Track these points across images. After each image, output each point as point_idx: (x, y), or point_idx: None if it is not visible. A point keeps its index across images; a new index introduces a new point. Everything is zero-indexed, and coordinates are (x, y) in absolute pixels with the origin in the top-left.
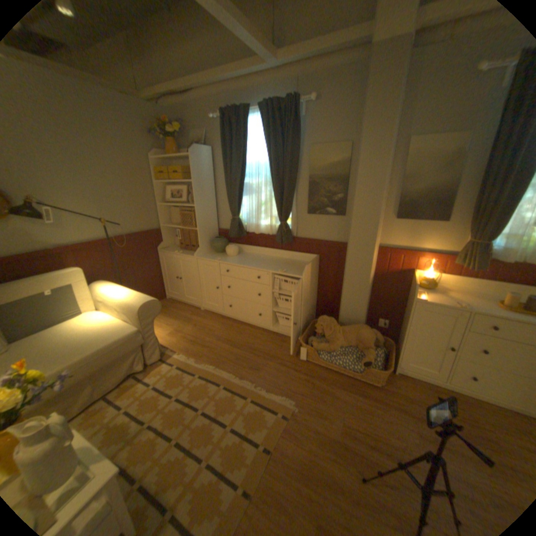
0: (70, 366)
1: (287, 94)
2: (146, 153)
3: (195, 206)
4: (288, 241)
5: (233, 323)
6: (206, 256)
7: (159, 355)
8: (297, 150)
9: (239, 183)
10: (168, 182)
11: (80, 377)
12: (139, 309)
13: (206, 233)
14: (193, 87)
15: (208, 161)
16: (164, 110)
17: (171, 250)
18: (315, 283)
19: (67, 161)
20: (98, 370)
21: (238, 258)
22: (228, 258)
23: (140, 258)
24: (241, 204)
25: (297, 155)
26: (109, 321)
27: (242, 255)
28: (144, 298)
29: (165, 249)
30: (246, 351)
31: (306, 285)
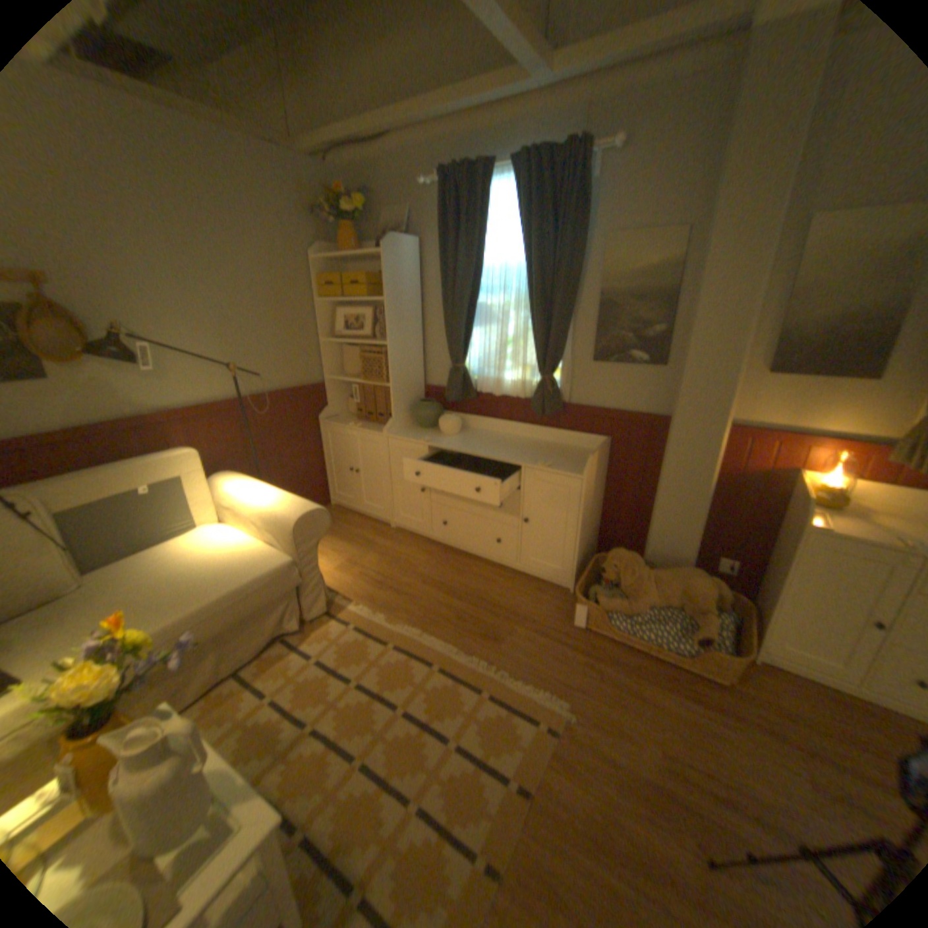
0: (184, 619)
1: (567, 136)
2: (305, 248)
3: (388, 344)
4: (556, 410)
5: (448, 553)
6: (404, 433)
7: (326, 604)
8: (581, 242)
9: (468, 303)
10: (339, 302)
11: (199, 638)
12: (295, 524)
13: (405, 393)
14: (390, 129)
15: (413, 263)
16: (336, 173)
17: (342, 421)
18: (601, 488)
19: (176, 262)
20: (228, 627)
21: (460, 438)
22: (444, 437)
23: (290, 433)
24: (470, 342)
25: (580, 252)
26: (244, 542)
27: (468, 434)
28: (303, 506)
29: (333, 419)
30: (474, 604)
31: (589, 491)
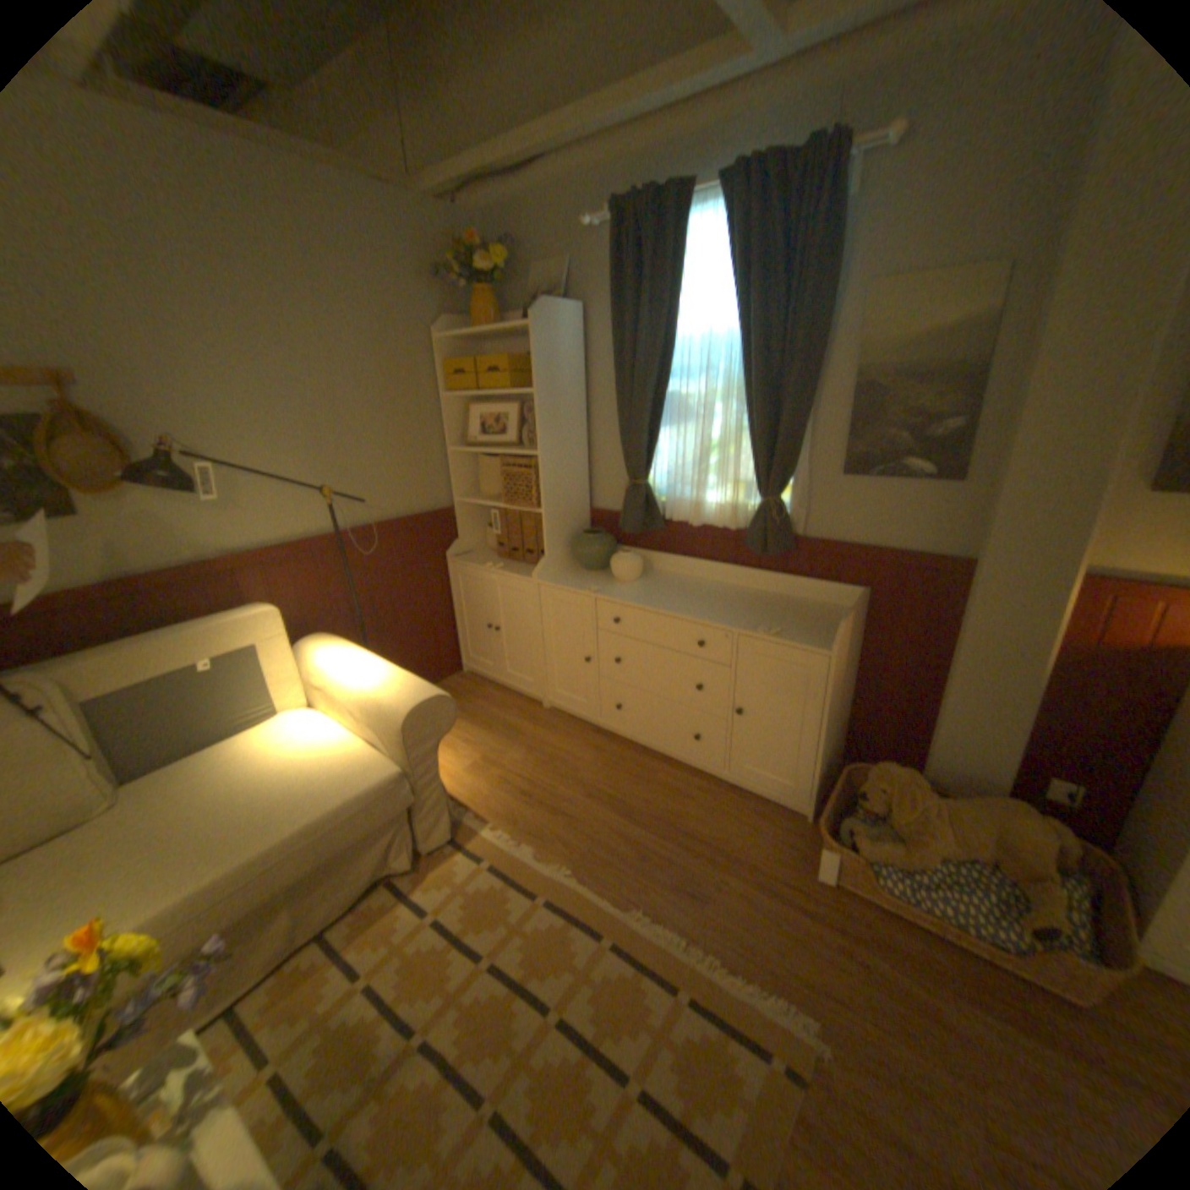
0: (243, 868)
1: (807, 135)
2: (427, 325)
3: (540, 454)
4: (785, 547)
5: (624, 750)
6: (562, 578)
7: (450, 829)
8: (829, 295)
9: (653, 393)
10: (474, 397)
11: (265, 894)
12: (405, 719)
13: (564, 522)
14: (543, 151)
15: (575, 339)
16: (470, 220)
17: (478, 561)
18: (855, 664)
19: (252, 351)
20: (309, 874)
21: (642, 586)
22: (618, 585)
23: (408, 578)
24: (657, 449)
25: (827, 311)
26: (337, 740)
27: (652, 579)
28: (418, 691)
29: (465, 557)
30: (664, 835)
31: (839, 672)
